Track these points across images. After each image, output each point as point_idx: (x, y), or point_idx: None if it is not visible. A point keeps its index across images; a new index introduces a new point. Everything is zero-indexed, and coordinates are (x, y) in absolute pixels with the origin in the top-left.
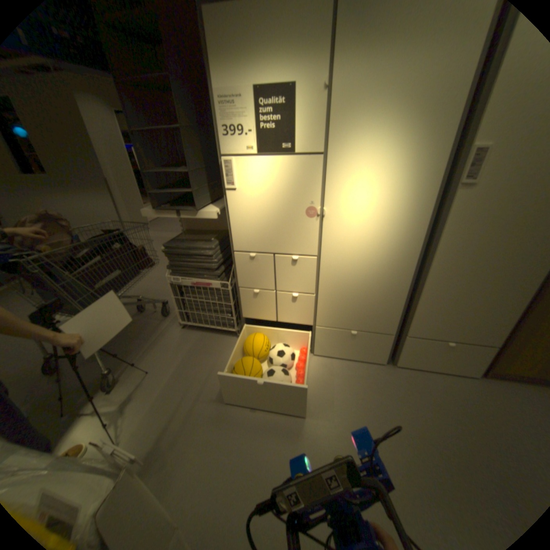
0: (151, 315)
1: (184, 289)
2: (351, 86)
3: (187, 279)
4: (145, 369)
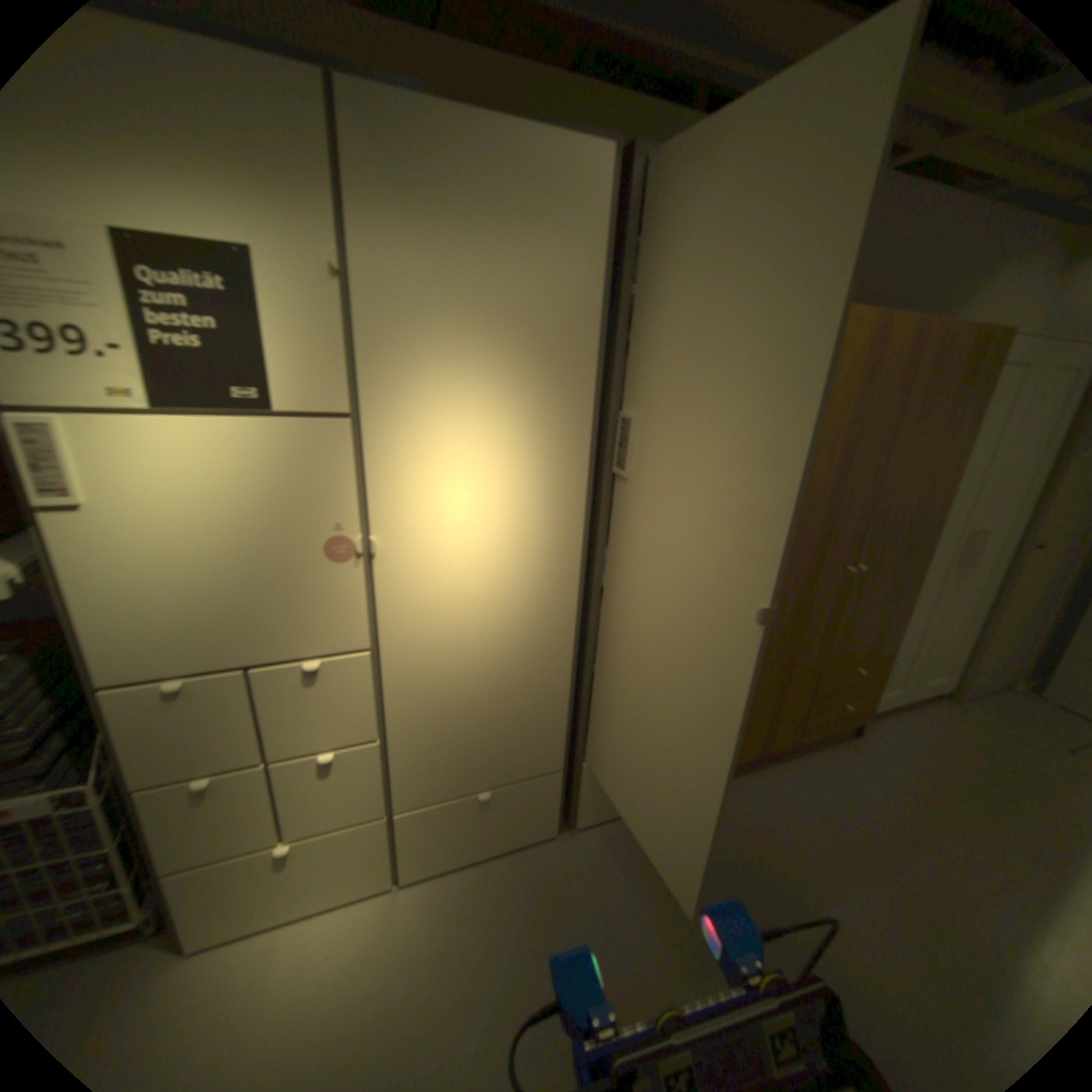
0: None
1: None
2: (394, 281)
3: None
4: None
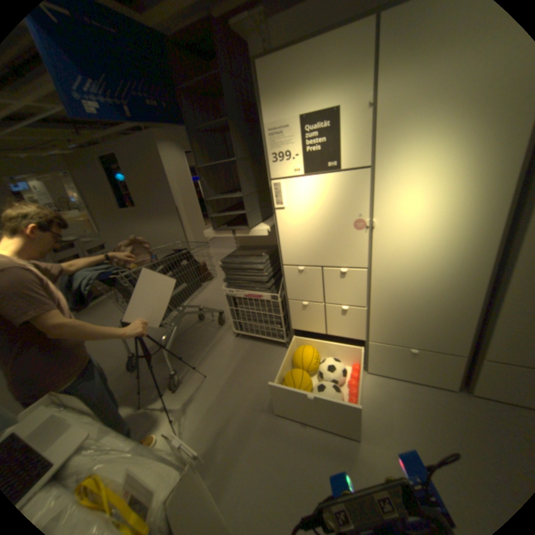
0: (210, 324)
1: (238, 300)
2: (398, 100)
3: (242, 291)
4: (204, 373)
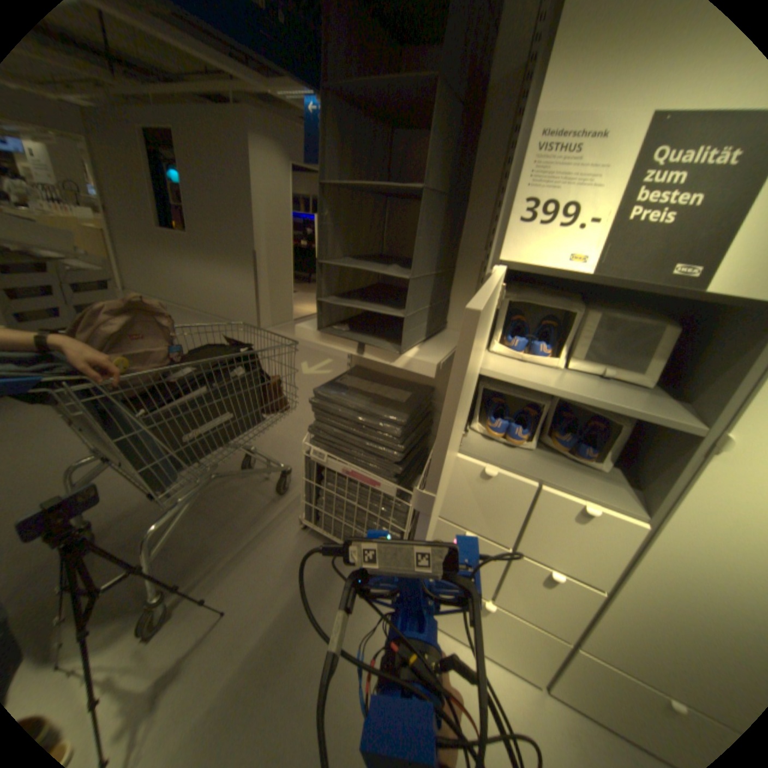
0: (260, 485)
1: (327, 473)
2: None
3: (339, 460)
4: (222, 602)
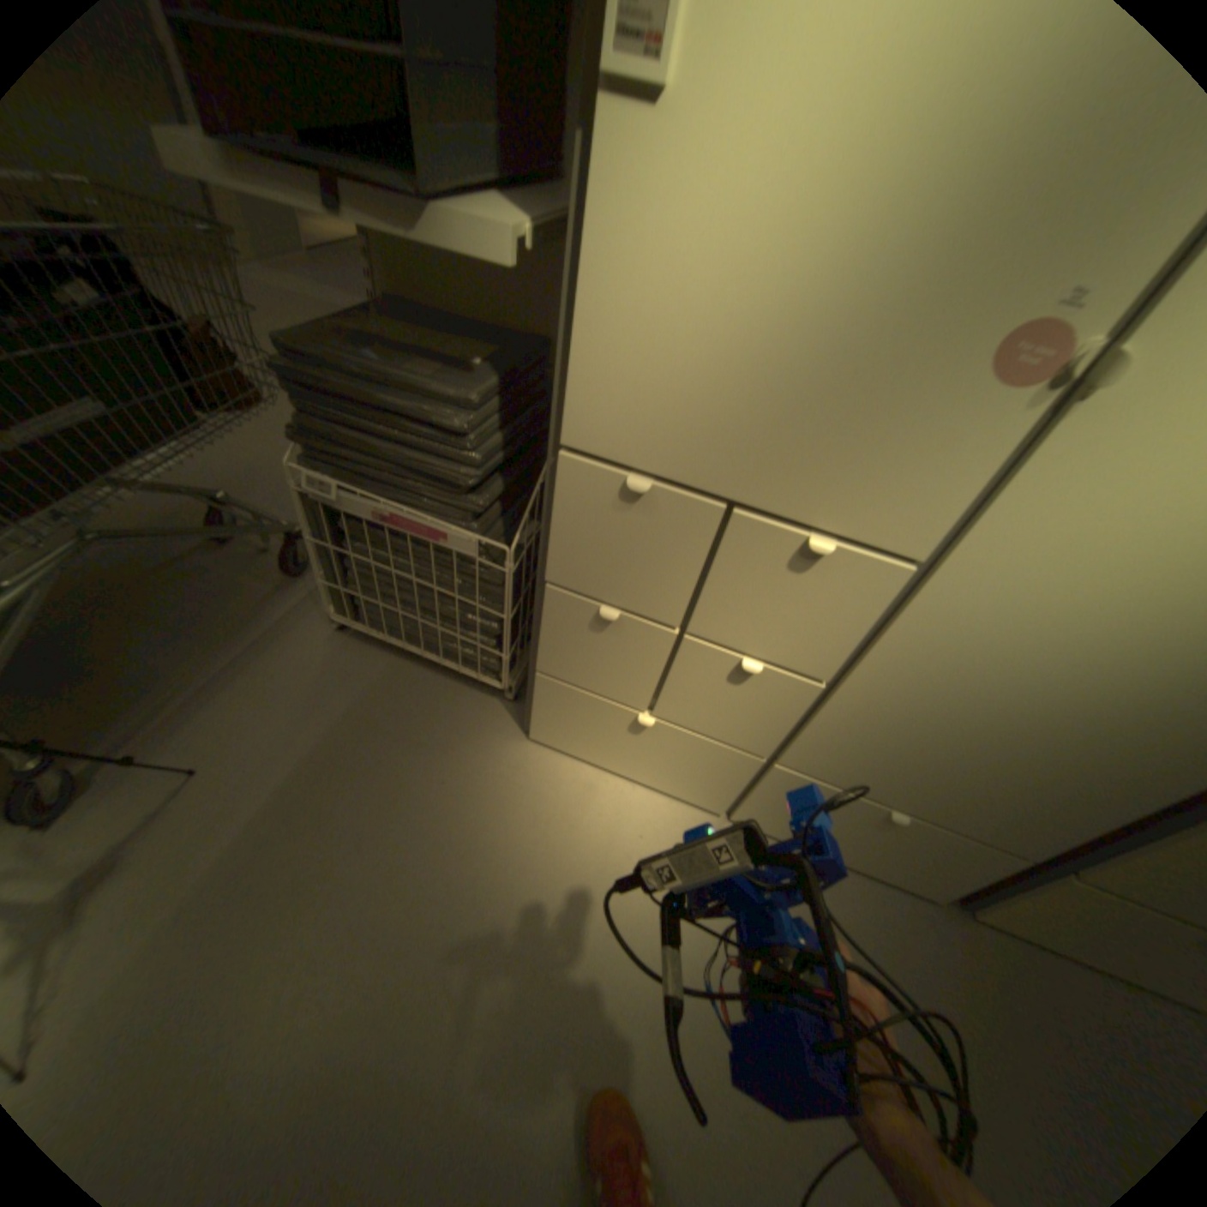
0: (252, 563)
1: (349, 524)
2: None
3: (363, 496)
4: (191, 755)
